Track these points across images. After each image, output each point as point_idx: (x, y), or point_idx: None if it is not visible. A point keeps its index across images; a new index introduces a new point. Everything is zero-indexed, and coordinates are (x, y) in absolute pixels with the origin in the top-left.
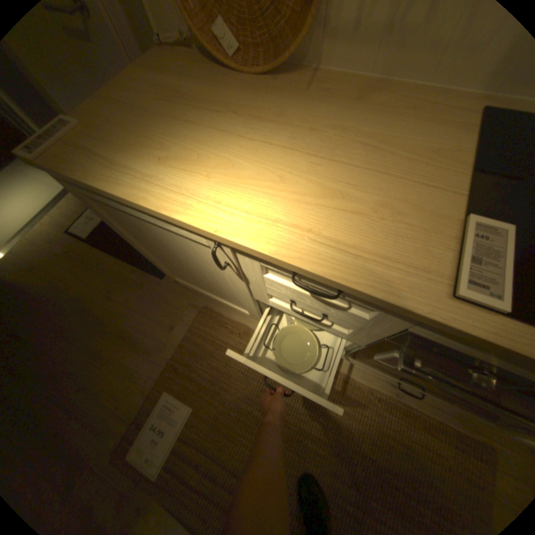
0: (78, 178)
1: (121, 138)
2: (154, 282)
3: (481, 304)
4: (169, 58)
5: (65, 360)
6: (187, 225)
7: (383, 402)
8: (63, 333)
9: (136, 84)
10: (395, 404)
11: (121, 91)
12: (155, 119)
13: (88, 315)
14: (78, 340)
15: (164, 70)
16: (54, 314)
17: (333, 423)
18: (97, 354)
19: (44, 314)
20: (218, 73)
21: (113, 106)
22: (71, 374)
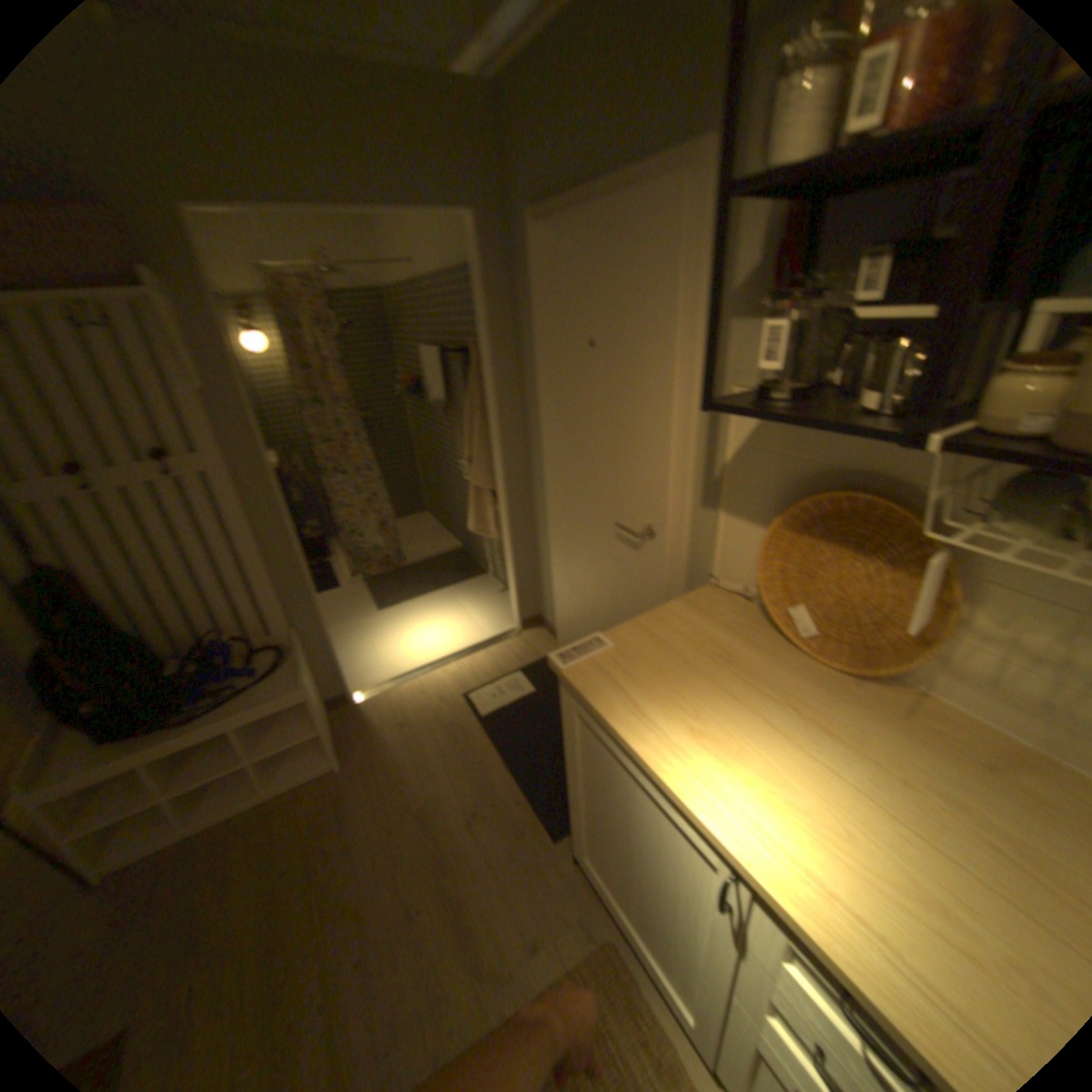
0: (603, 715)
1: (655, 688)
2: (542, 842)
3: None
4: (724, 609)
5: (371, 893)
6: (710, 834)
7: None
8: (391, 846)
9: (681, 627)
10: None
11: (664, 630)
12: (696, 681)
13: (432, 837)
14: (402, 871)
15: (715, 621)
16: (396, 808)
17: None
18: (413, 917)
19: (385, 799)
20: (782, 650)
21: (653, 644)
22: (365, 927)
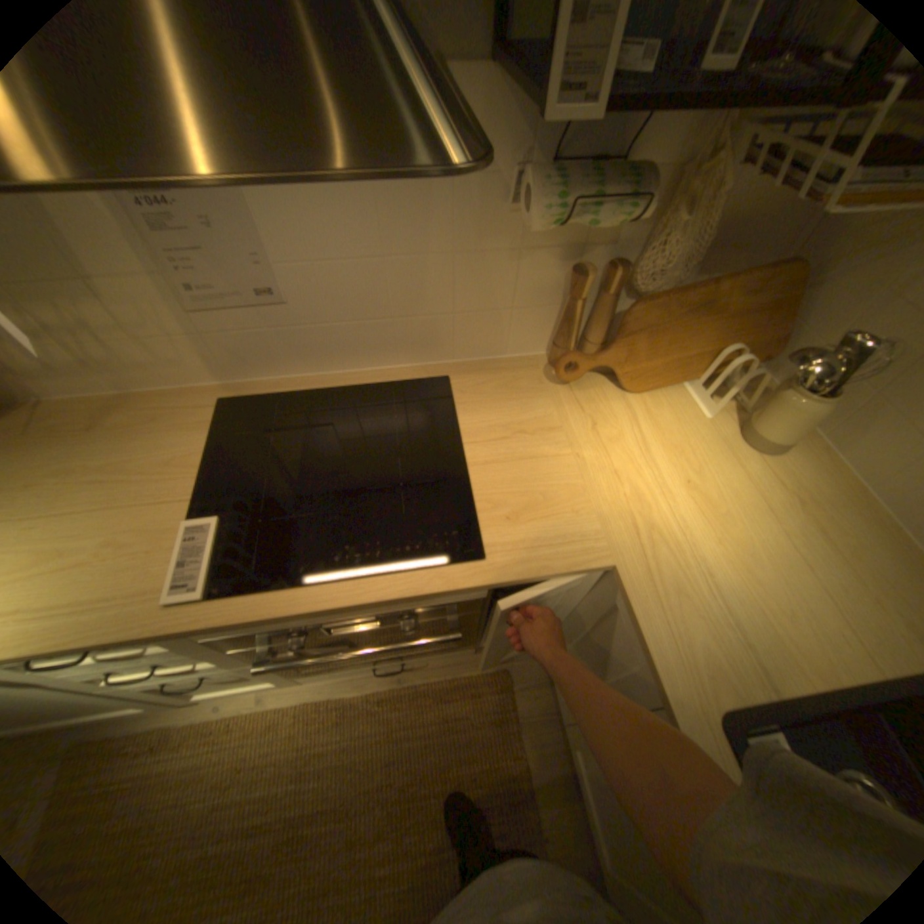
0: None
1: None
2: None
3: (178, 604)
4: None
5: None
6: None
7: (381, 702)
8: None
9: None
10: (396, 695)
11: None
12: None
13: None
14: None
15: None
16: None
17: (329, 776)
18: None
19: None
20: None
21: None
22: None
